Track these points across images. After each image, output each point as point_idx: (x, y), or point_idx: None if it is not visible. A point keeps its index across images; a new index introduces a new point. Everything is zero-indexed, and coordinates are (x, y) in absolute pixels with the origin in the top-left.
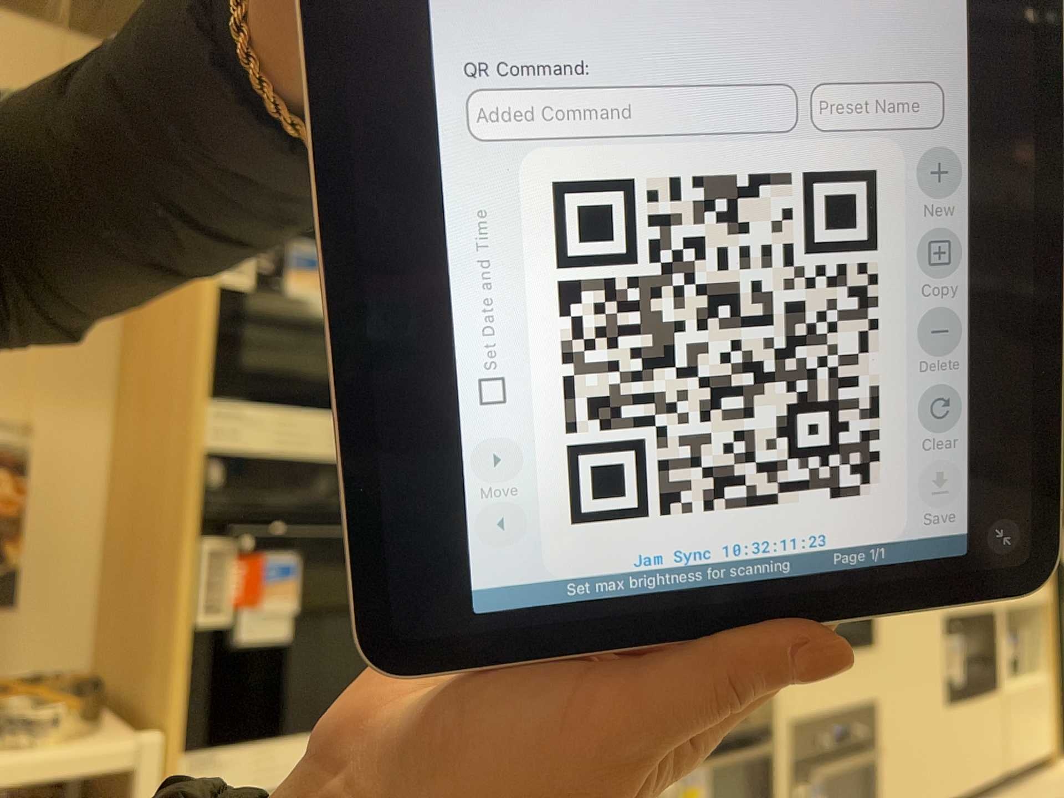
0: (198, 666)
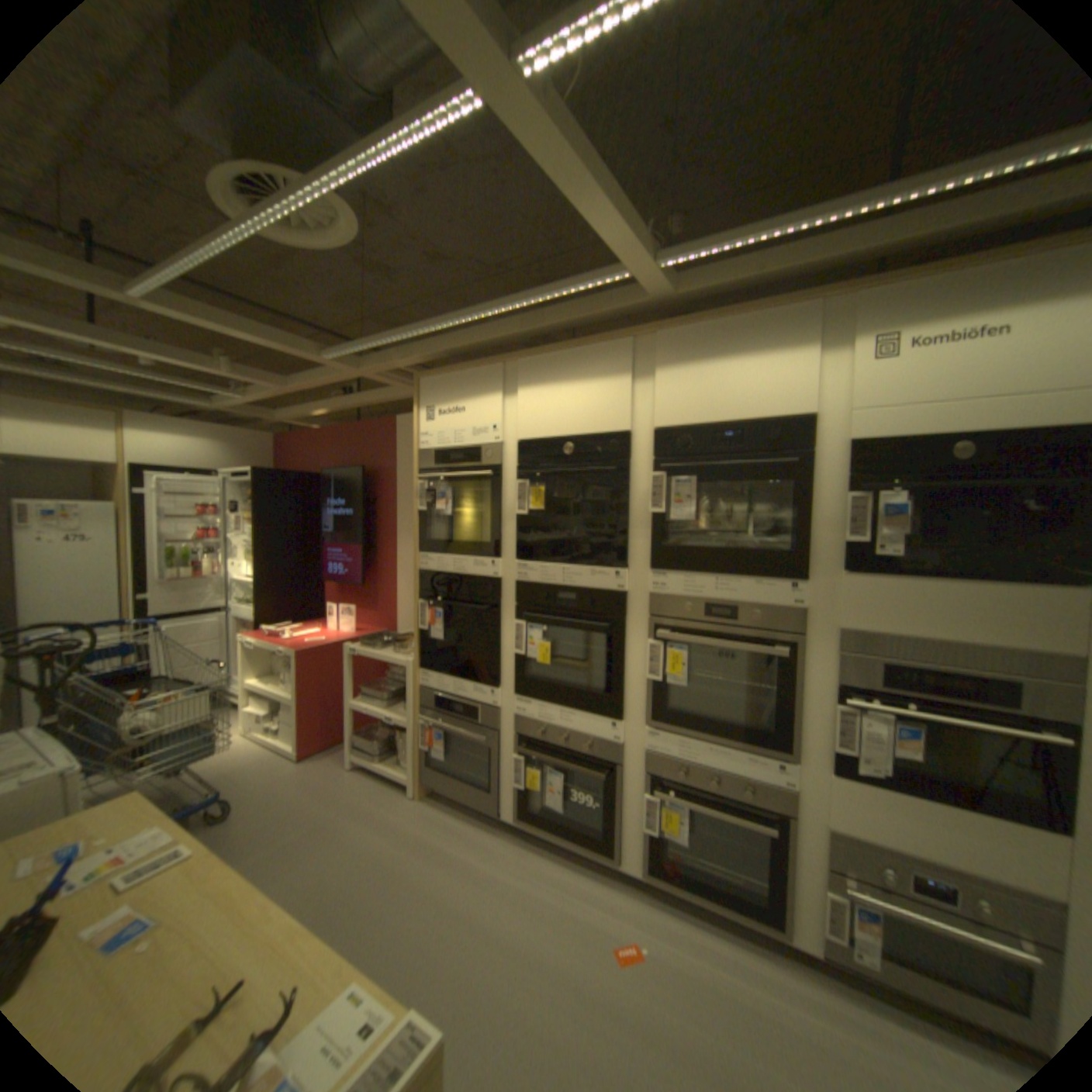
0: (417, 646)
